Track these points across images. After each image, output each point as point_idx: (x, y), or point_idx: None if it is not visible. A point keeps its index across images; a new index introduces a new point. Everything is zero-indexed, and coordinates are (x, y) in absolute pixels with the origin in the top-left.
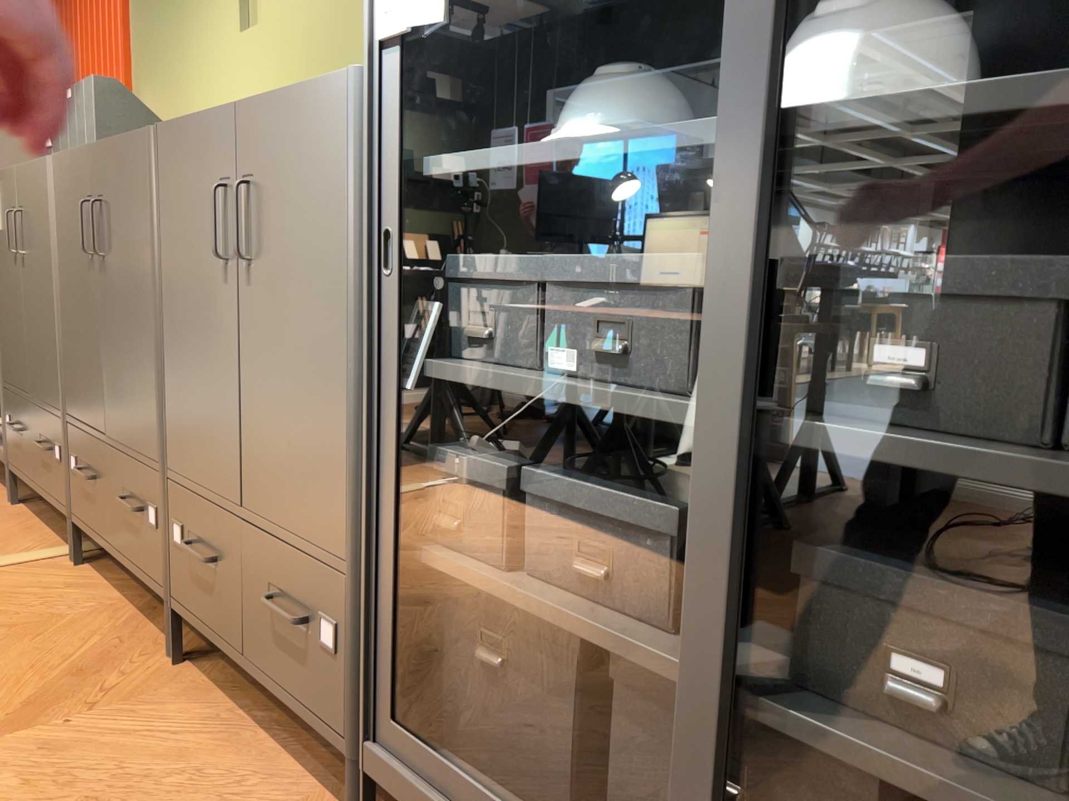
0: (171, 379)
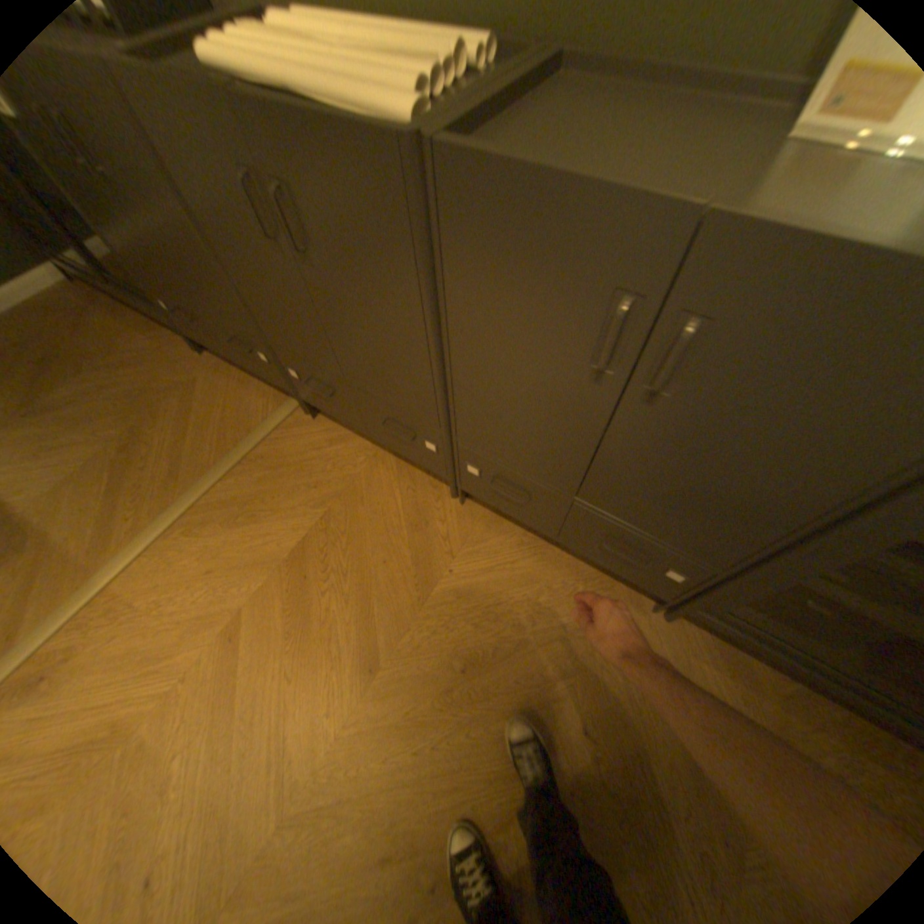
0: (466, 398)
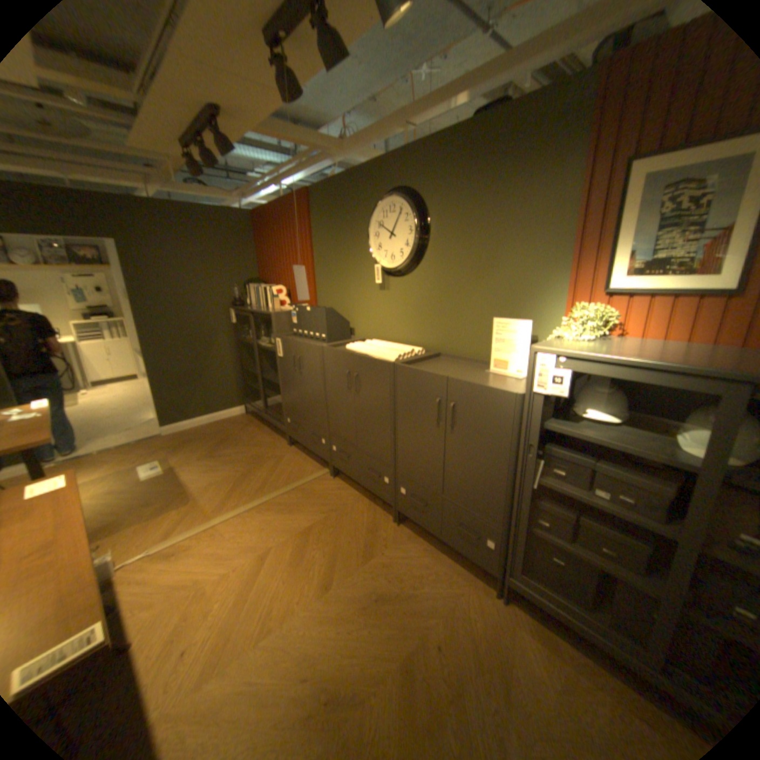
0: (401, 444)
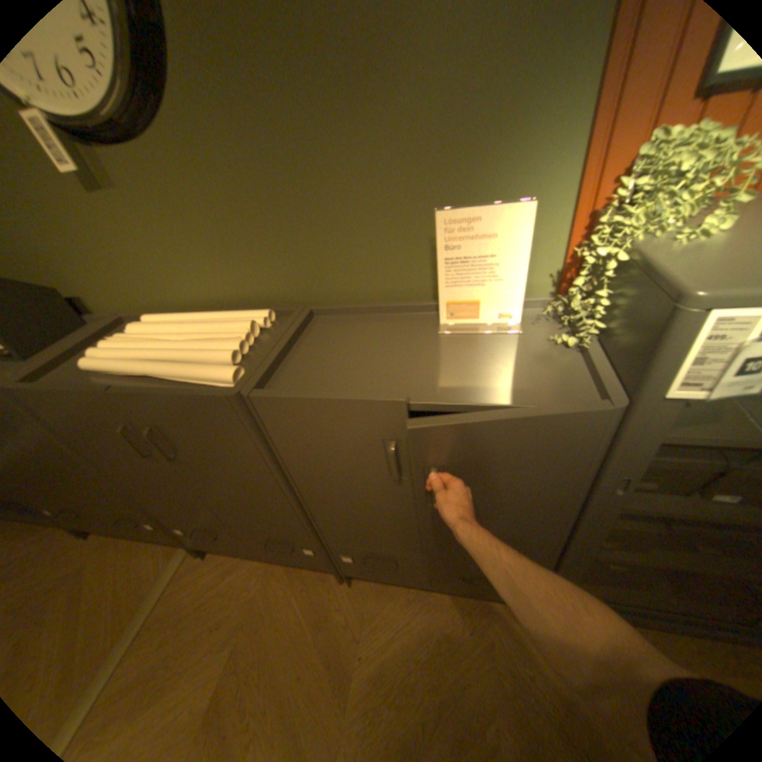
0: (321, 514)
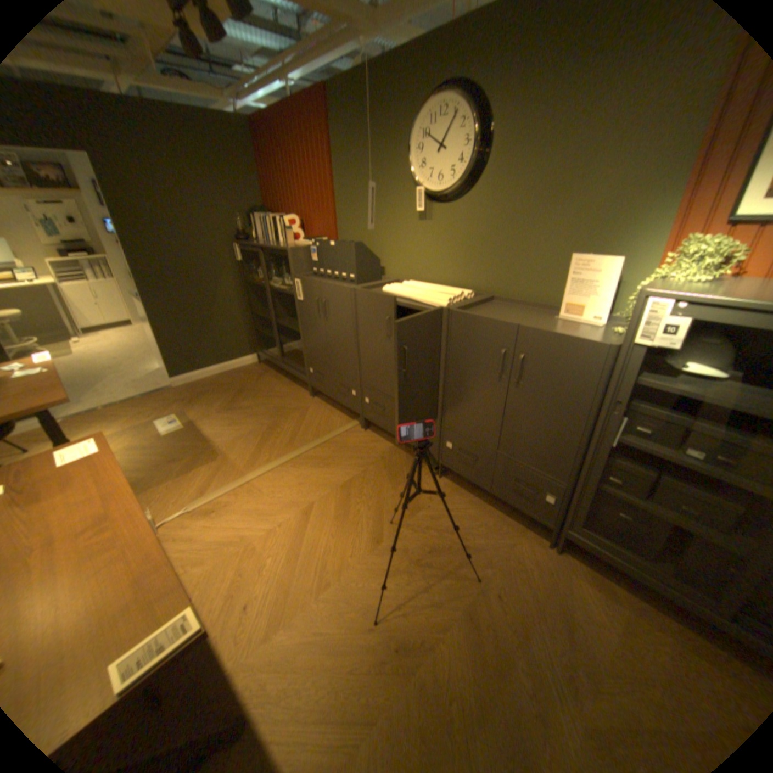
0: (452, 398)
